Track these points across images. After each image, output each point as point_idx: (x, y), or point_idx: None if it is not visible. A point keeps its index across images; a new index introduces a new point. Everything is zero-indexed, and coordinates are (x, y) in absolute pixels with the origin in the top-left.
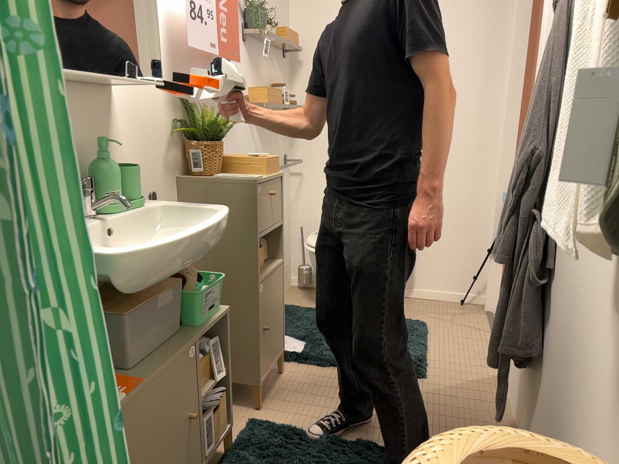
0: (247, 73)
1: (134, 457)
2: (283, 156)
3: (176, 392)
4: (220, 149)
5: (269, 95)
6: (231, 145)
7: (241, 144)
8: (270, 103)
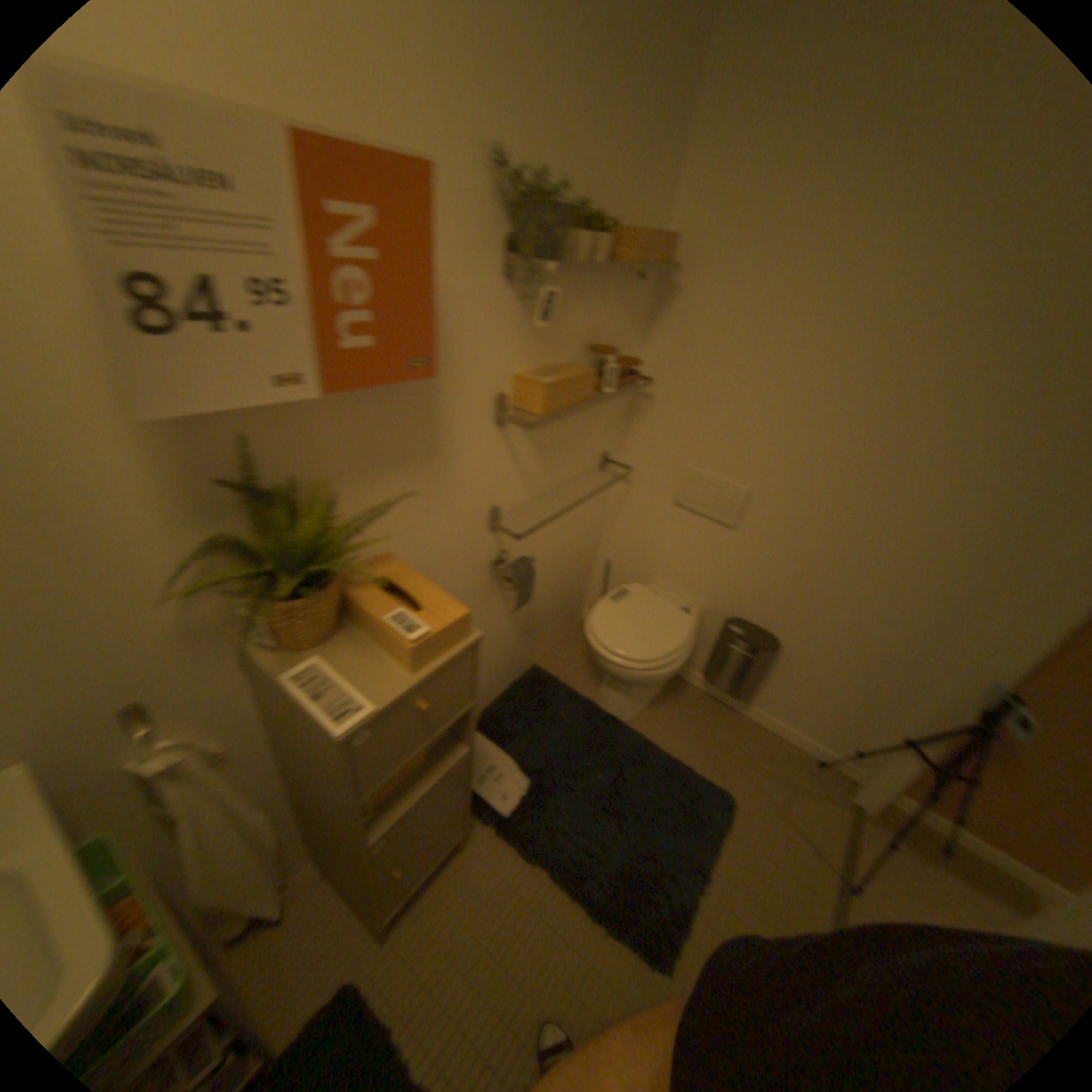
0: (511, 339)
1: None
2: (601, 455)
3: None
4: (311, 606)
5: (550, 392)
6: (437, 500)
7: (472, 485)
8: (548, 408)
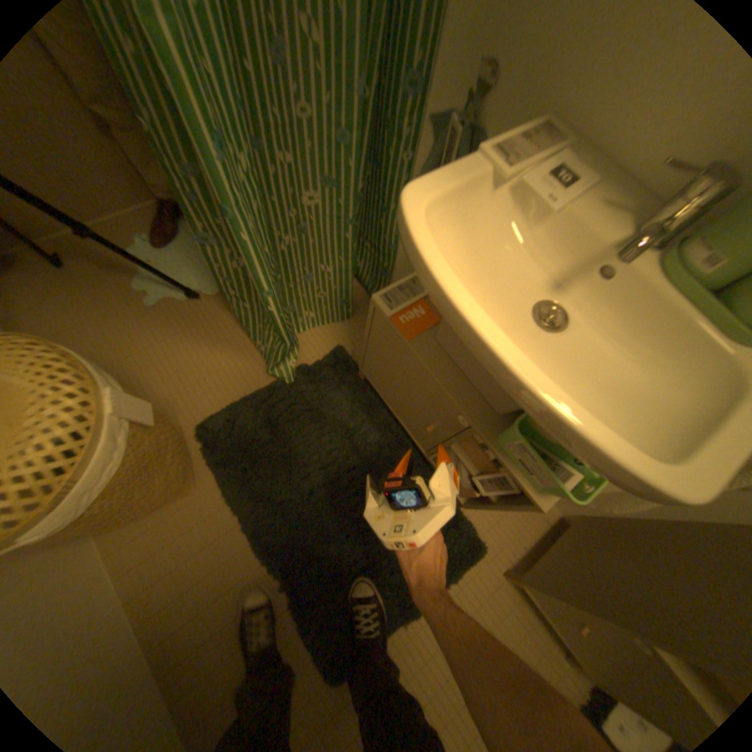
0: None
1: (379, 347)
2: None
3: (426, 394)
4: None
5: None
6: None
7: None
8: None
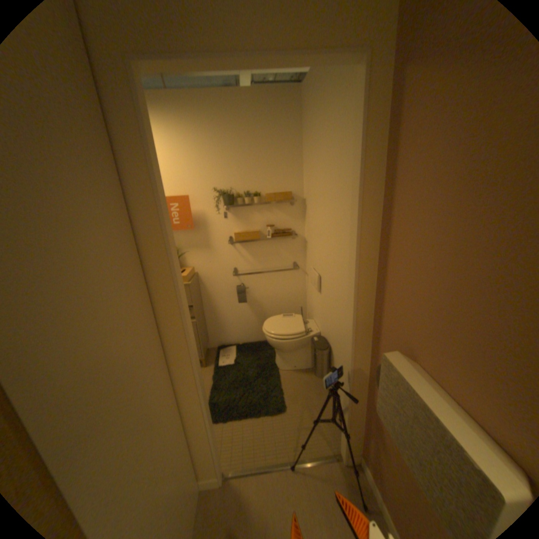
0: (231, 224)
1: None
2: (290, 262)
3: None
4: None
5: (236, 236)
6: (212, 261)
7: (224, 259)
8: (236, 240)
